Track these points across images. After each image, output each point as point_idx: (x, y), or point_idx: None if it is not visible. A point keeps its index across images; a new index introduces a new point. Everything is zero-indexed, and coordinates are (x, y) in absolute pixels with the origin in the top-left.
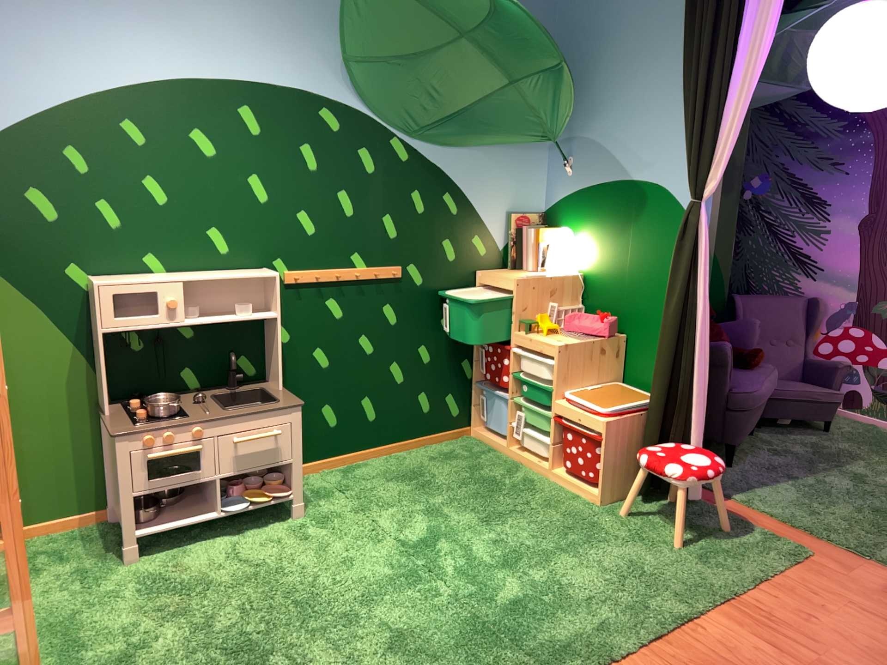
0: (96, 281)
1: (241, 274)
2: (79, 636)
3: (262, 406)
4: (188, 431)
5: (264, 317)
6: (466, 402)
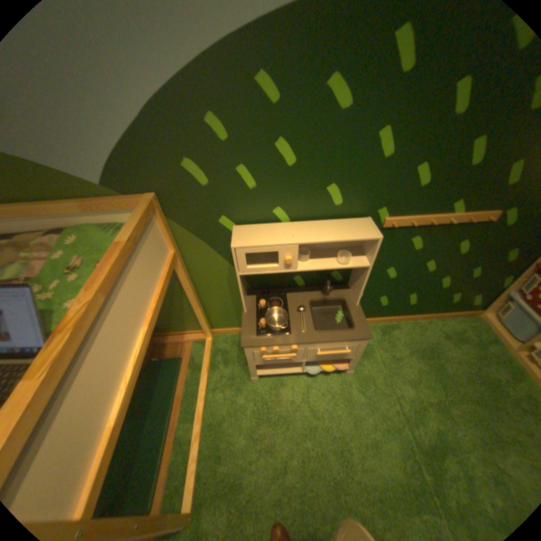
0: (233, 243)
1: (349, 233)
2: (220, 446)
3: (341, 333)
4: (288, 347)
5: (359, 267)
6: (491, 299)
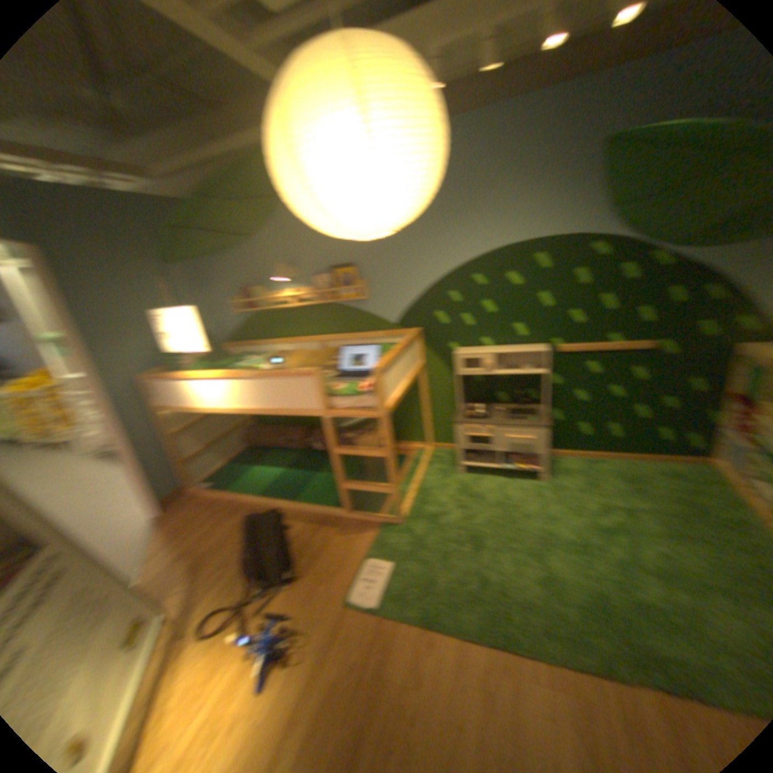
0: (454, 353)
1: (525, 349)
2: (426, 499)
3: (524, 422)
4: (483, 427)
5: (535, 373)
6: (710, 440)
